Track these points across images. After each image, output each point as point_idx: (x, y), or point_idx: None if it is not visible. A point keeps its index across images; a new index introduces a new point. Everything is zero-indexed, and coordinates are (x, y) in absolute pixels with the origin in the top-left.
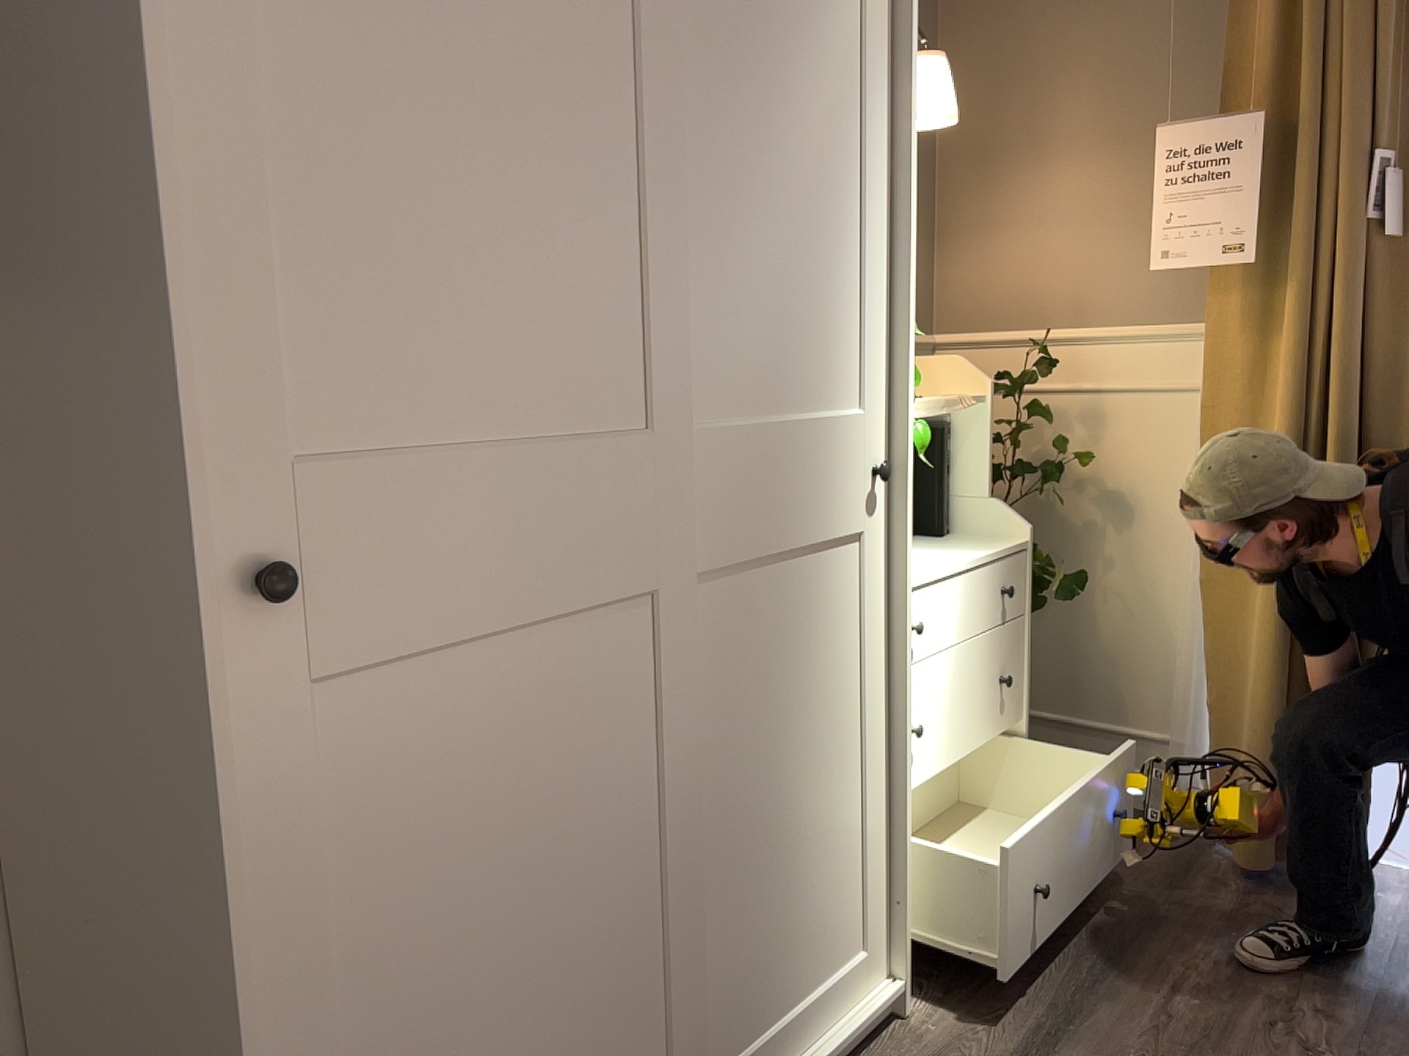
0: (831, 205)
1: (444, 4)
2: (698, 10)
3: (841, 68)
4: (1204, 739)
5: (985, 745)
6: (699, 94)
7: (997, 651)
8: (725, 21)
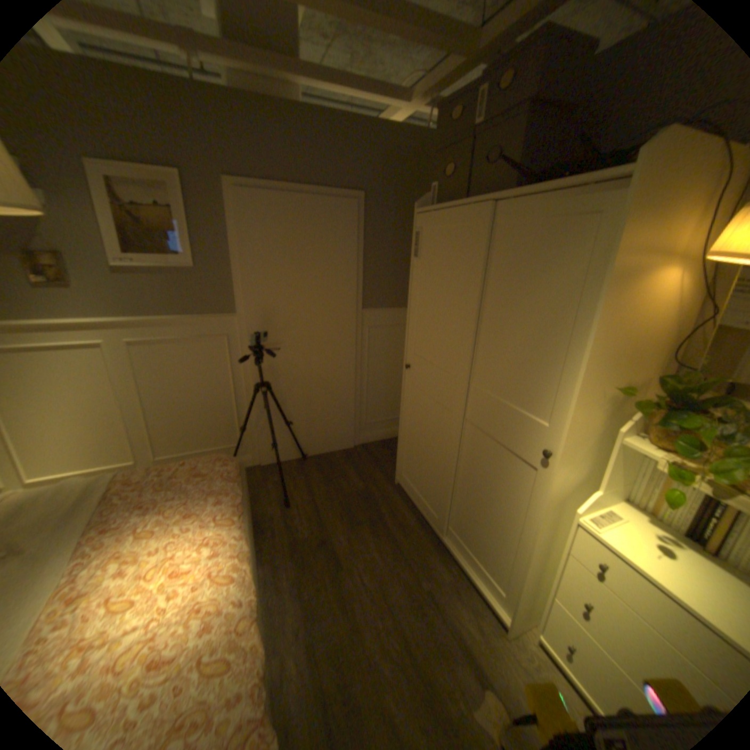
0: (548, 340)
1: (437, 289)
2: (498, 276)
3: (568, 284)
4: None
5: None
6: (494, 300)
7: None
8: (507, 277)
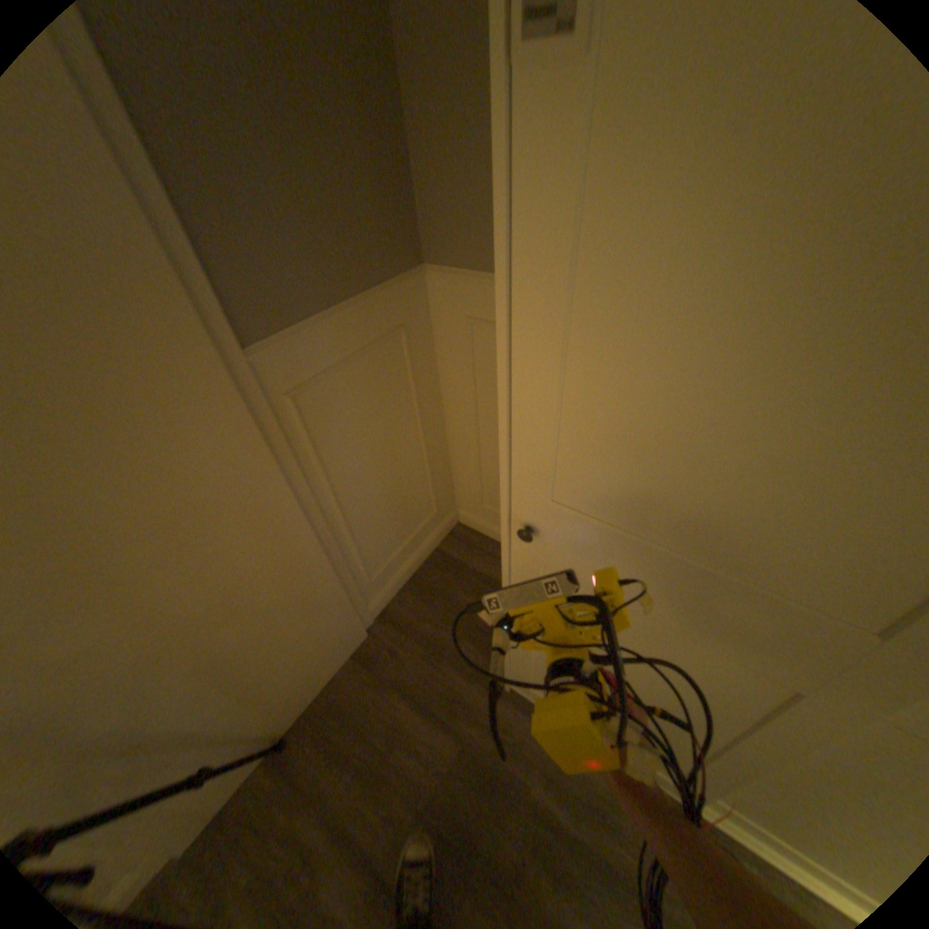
0: None
1: (778, 258)
2: None
3: None
4: None
5: None
6: None
7: None
8: None
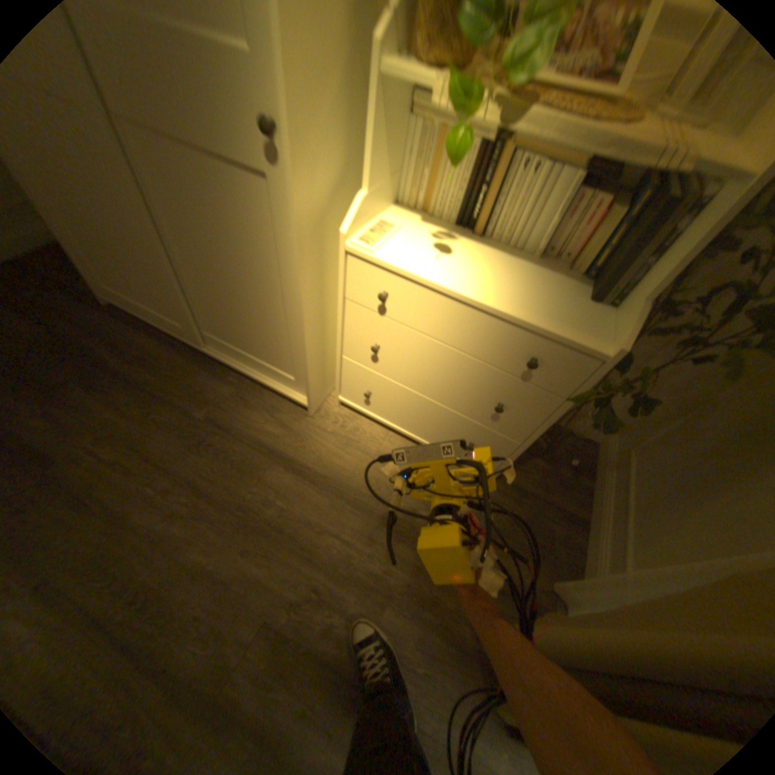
0: None
1: None
2: None
3: None
4: (612, 610)
5: (460, 413)
6: None
7: (500, 384)
8: None
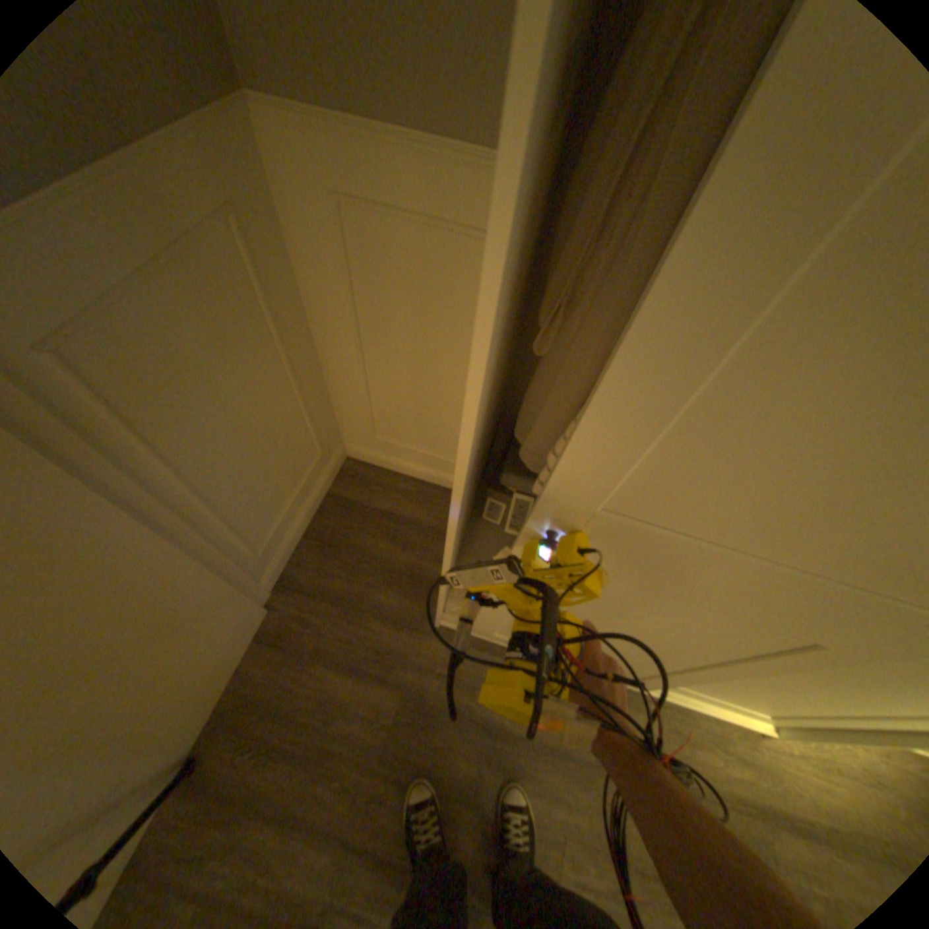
0: None
1: None
2: None
3: None
4: None
5: None
6: None
7: None
8: None
